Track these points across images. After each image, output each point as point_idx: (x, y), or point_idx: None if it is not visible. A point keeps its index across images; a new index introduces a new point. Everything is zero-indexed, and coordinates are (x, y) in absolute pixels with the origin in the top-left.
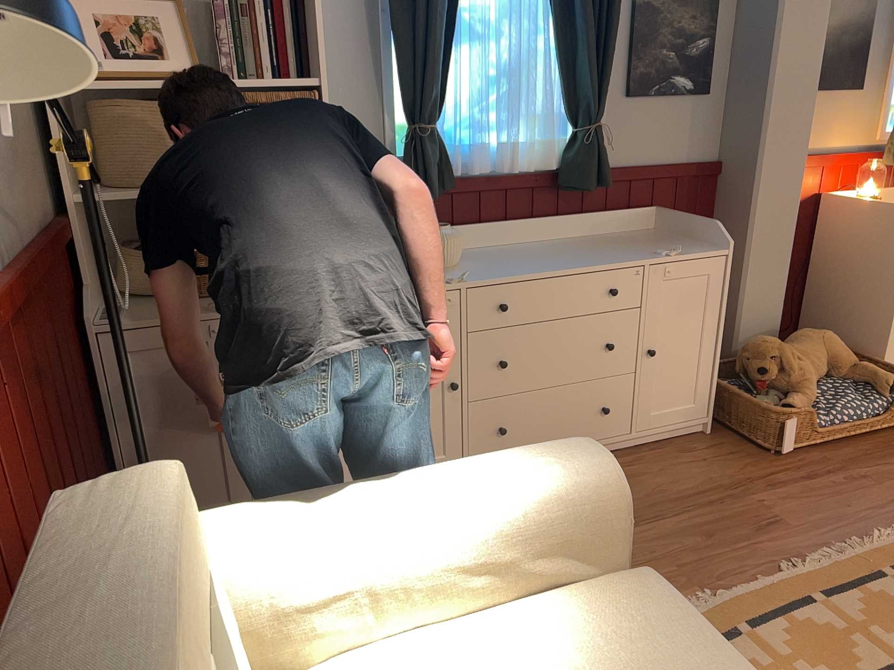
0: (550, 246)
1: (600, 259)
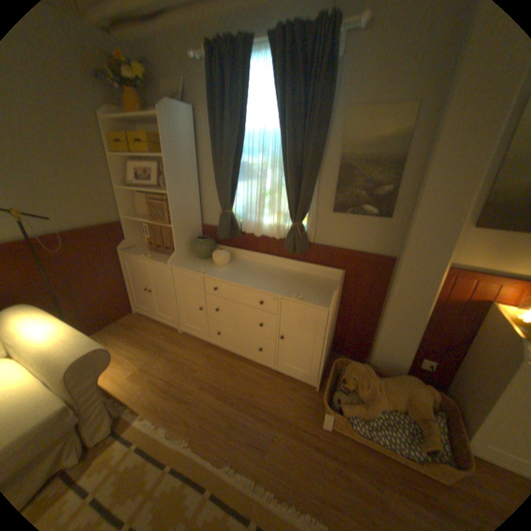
0: (273, 271)
1: (266, 285)
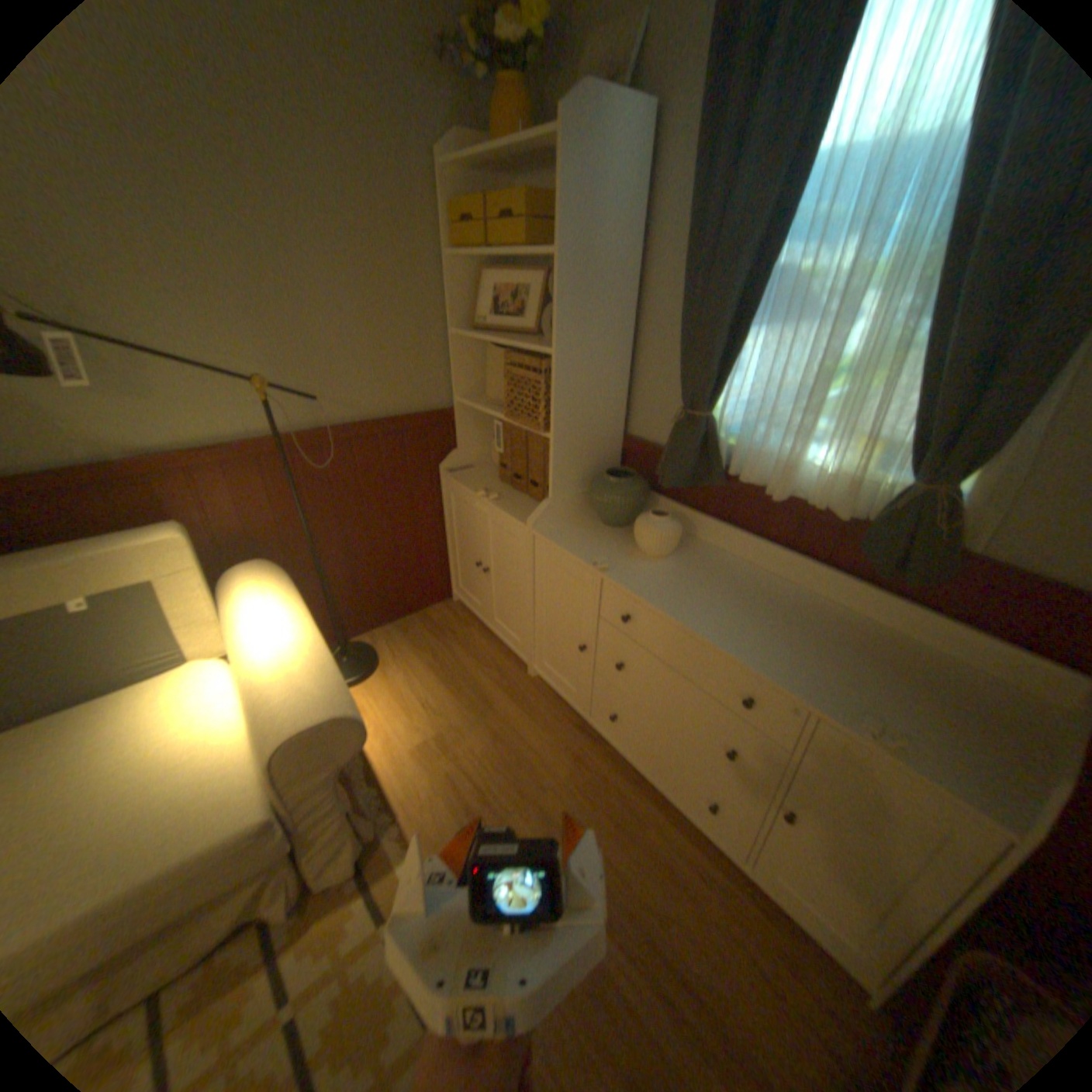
0: (801, 607)
1: (777, 657)
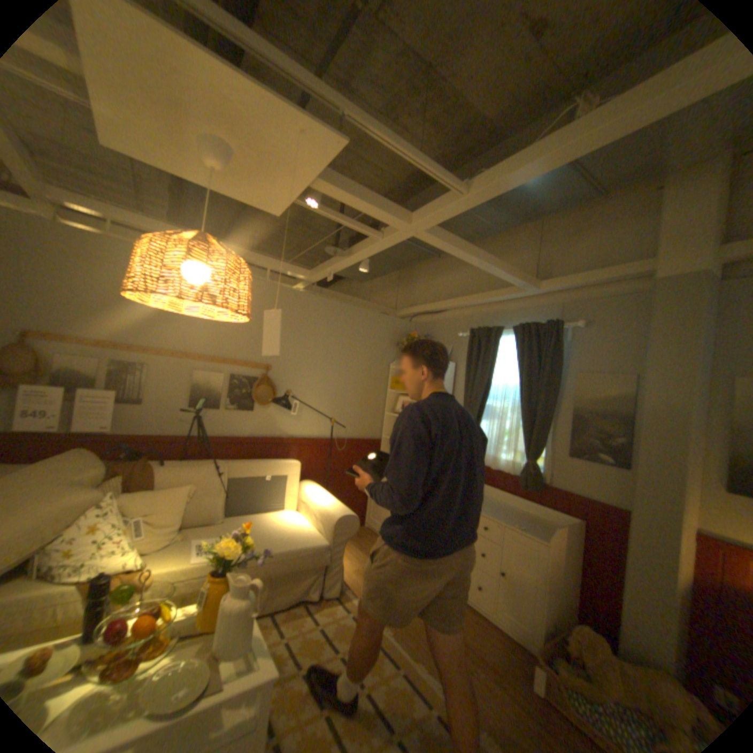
0: (505, 508)
1: (493, 514)
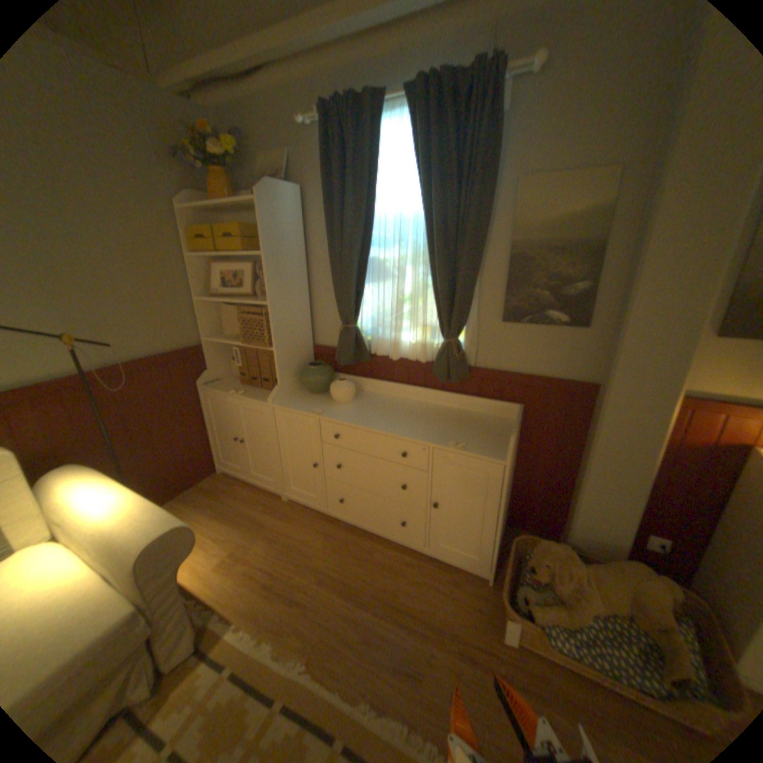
0: (417, 408)
1: (410, 429)
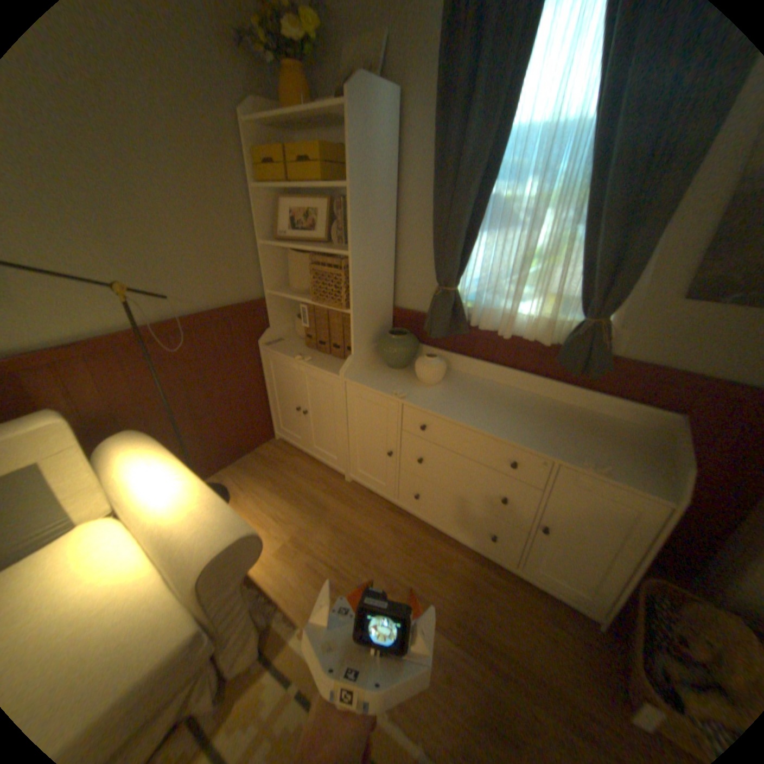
0: (526, 402)
1: (525, 433)
